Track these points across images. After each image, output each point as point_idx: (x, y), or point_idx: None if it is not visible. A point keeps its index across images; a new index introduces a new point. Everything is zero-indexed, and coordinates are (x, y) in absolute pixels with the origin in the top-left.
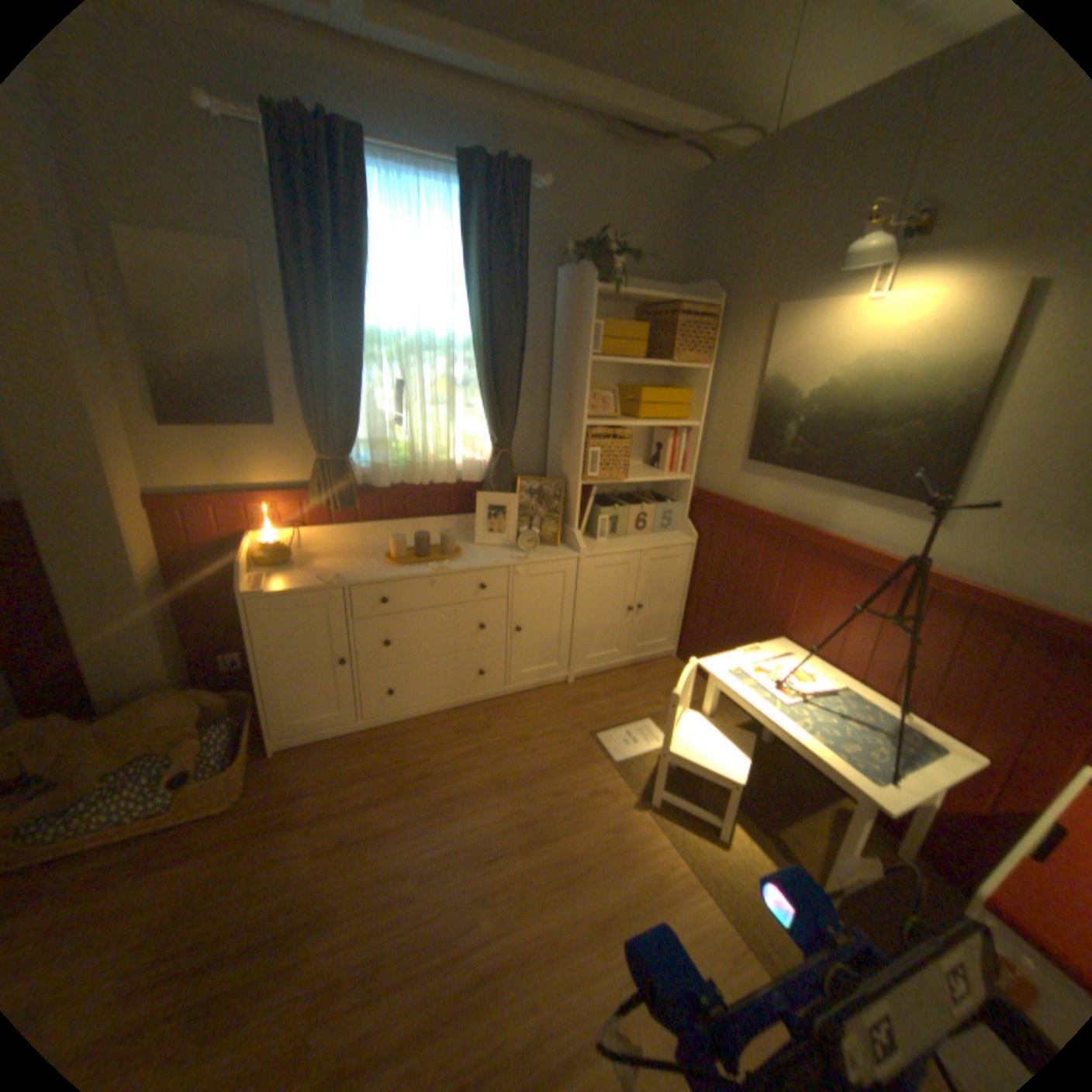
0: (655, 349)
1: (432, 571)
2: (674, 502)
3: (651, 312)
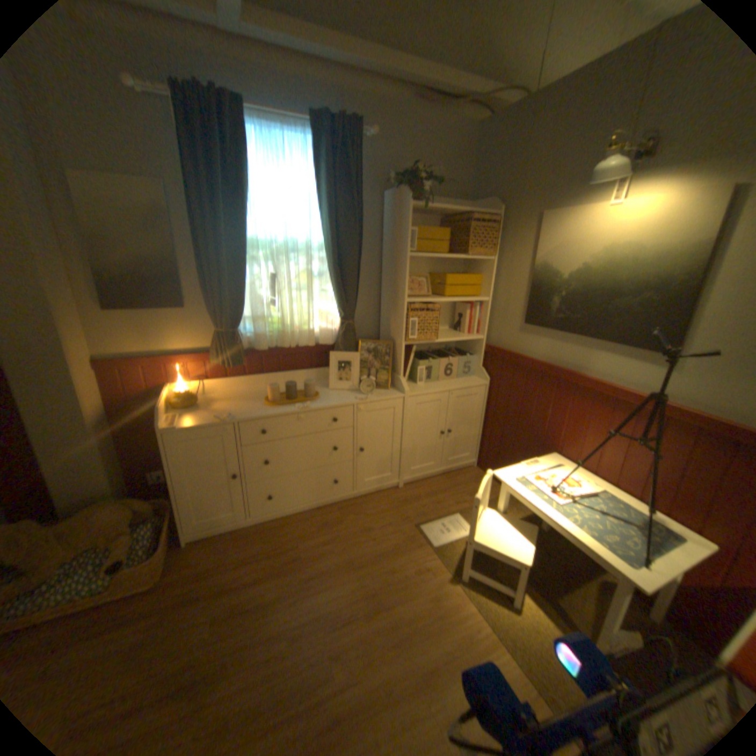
0: (455, 246)
1: (298, 410)
2: (472, 355)
3: (451, 221)
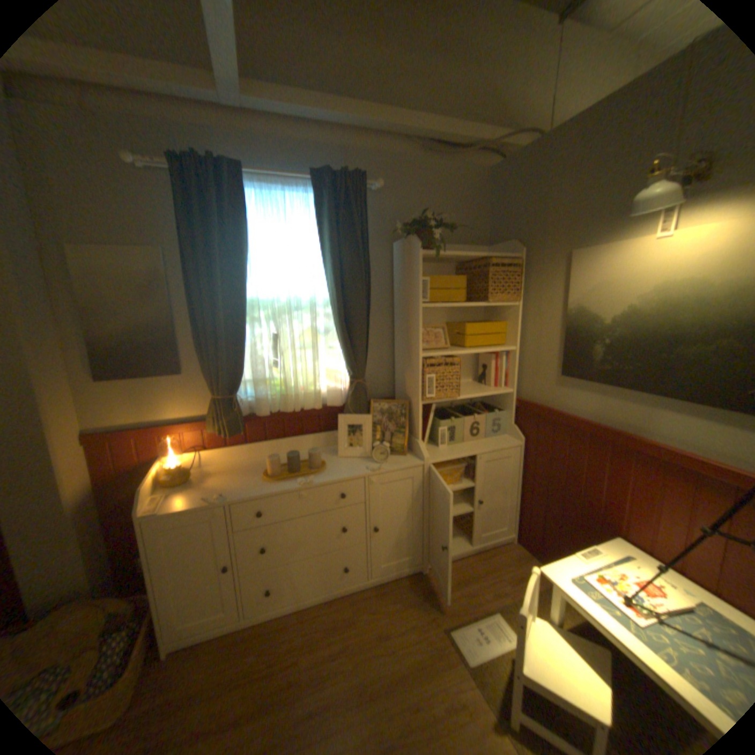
0: (474, 293)
1: (299, 485)
2: (502, 410)
3: (468, 266)
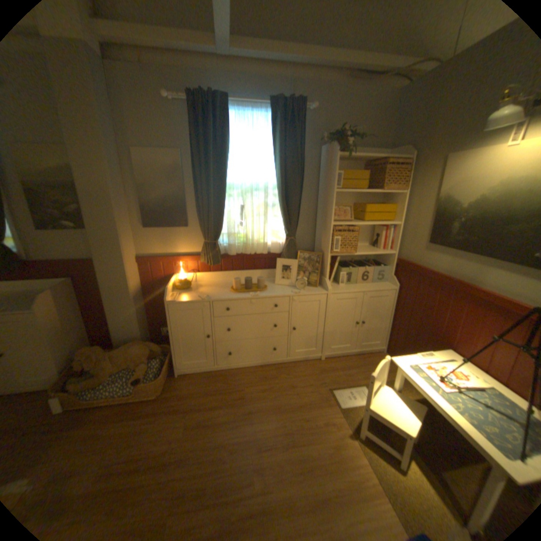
0: (374, 183)
1: (251, 296)
2: (386, 265)
3: (373, 164)
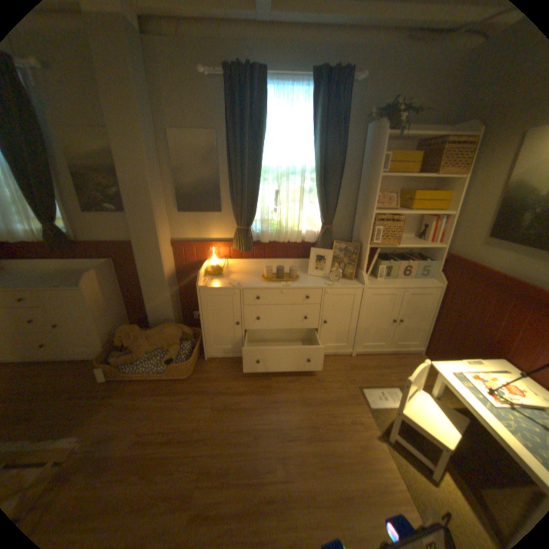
0: (428, 166)
1: (282, 286)
2: (433, 260)
3: (427, 144)
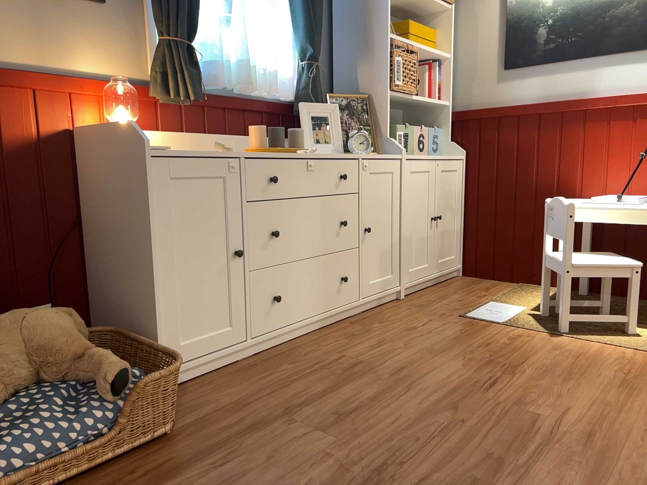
0: None
1: (304, 153)
2: (435, 130)
3: None
